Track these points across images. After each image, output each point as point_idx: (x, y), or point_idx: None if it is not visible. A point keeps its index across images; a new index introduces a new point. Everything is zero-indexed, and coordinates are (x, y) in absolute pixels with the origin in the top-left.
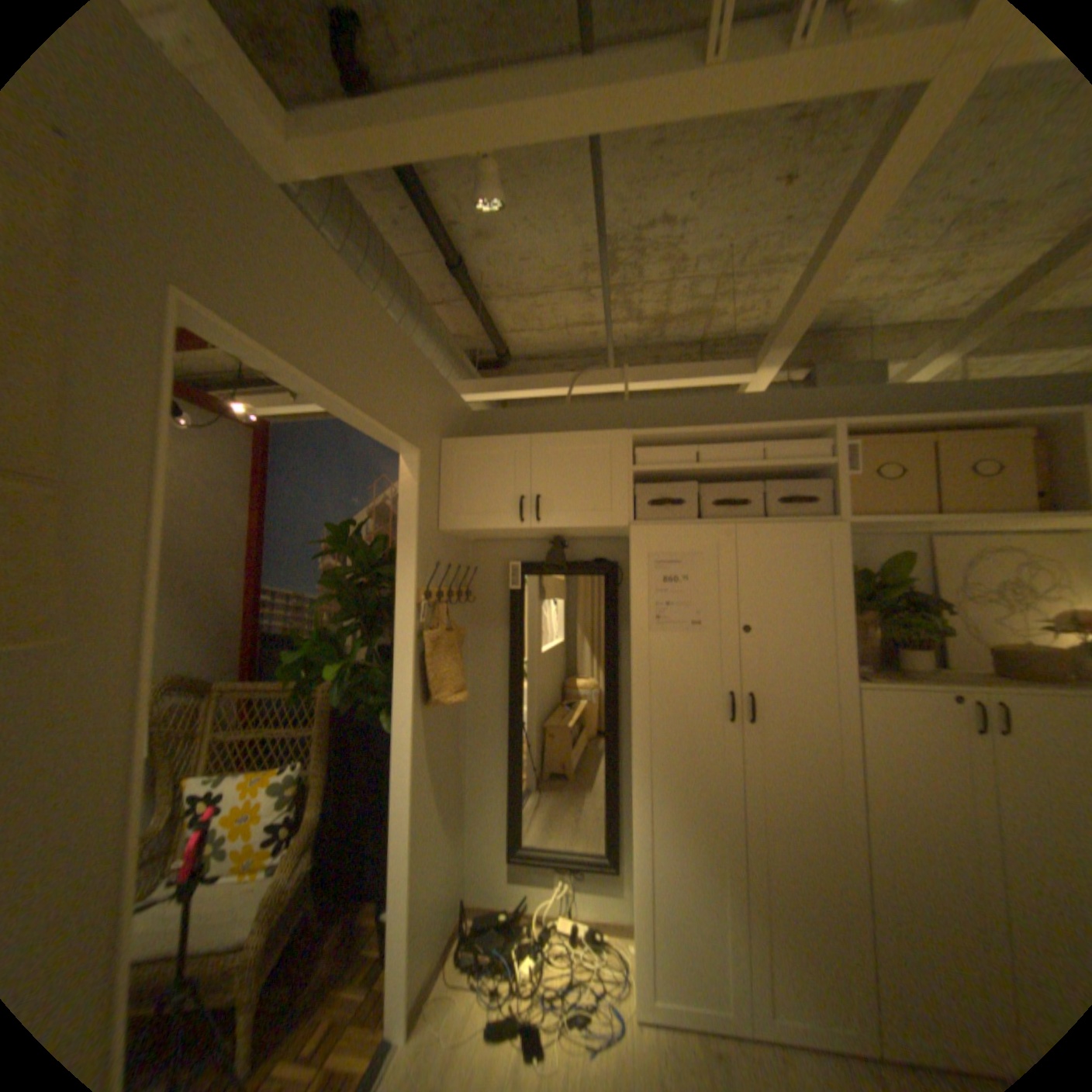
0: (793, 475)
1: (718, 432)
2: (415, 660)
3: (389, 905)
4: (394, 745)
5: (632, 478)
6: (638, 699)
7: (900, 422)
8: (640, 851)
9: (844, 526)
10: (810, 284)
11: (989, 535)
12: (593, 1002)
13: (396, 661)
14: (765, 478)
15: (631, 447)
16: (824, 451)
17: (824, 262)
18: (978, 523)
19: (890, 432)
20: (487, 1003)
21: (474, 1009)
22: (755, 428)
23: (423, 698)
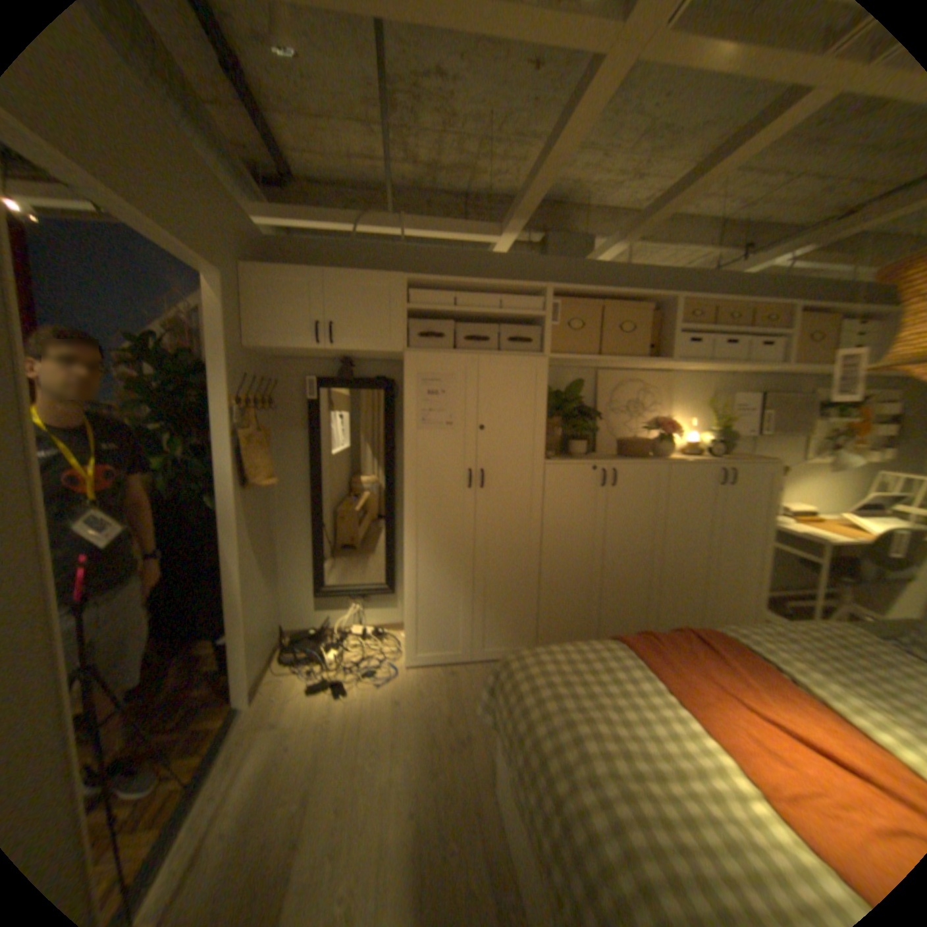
0: (519, 321)
1: (471, 282)
2: (232, 452)
3: (227, 626)
4: (219, 516)
5: (407, 313)
6: (408, 476)
7: (585, 290)
8: (408, 571)
9: (545, 360)
10: (537, 176)
11: (627, 371)
12: (377, 664)
13: (215, 453)
14: (501, 321)
15: (406, 287)
16: (539, 306)
17: (546, 162)
18: (619, 362)
19: (580, 296)
20: (305, 676)
21: (296, 681)
22: (496, 283)
23: (241, 481)
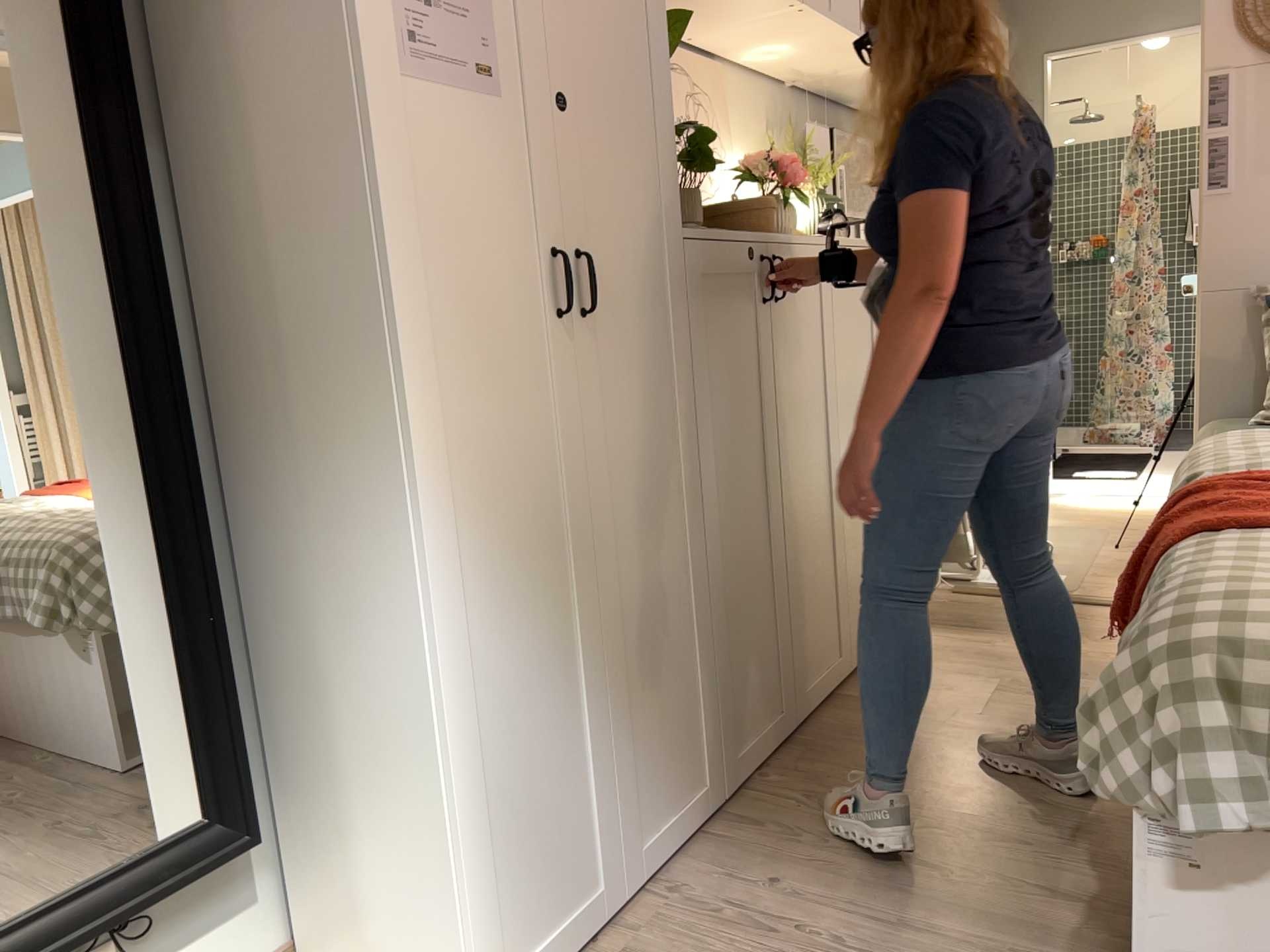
0: None
1: None
2: None
3: None
4: None
5: None
6: (393, 269)
7: None
8: (442, 674)
9: None
10: None
11: None
12: None
13: None
14: None
15: None
16: None
17: None
18: None
19: None
20: None
21: None
22: None
23: None
